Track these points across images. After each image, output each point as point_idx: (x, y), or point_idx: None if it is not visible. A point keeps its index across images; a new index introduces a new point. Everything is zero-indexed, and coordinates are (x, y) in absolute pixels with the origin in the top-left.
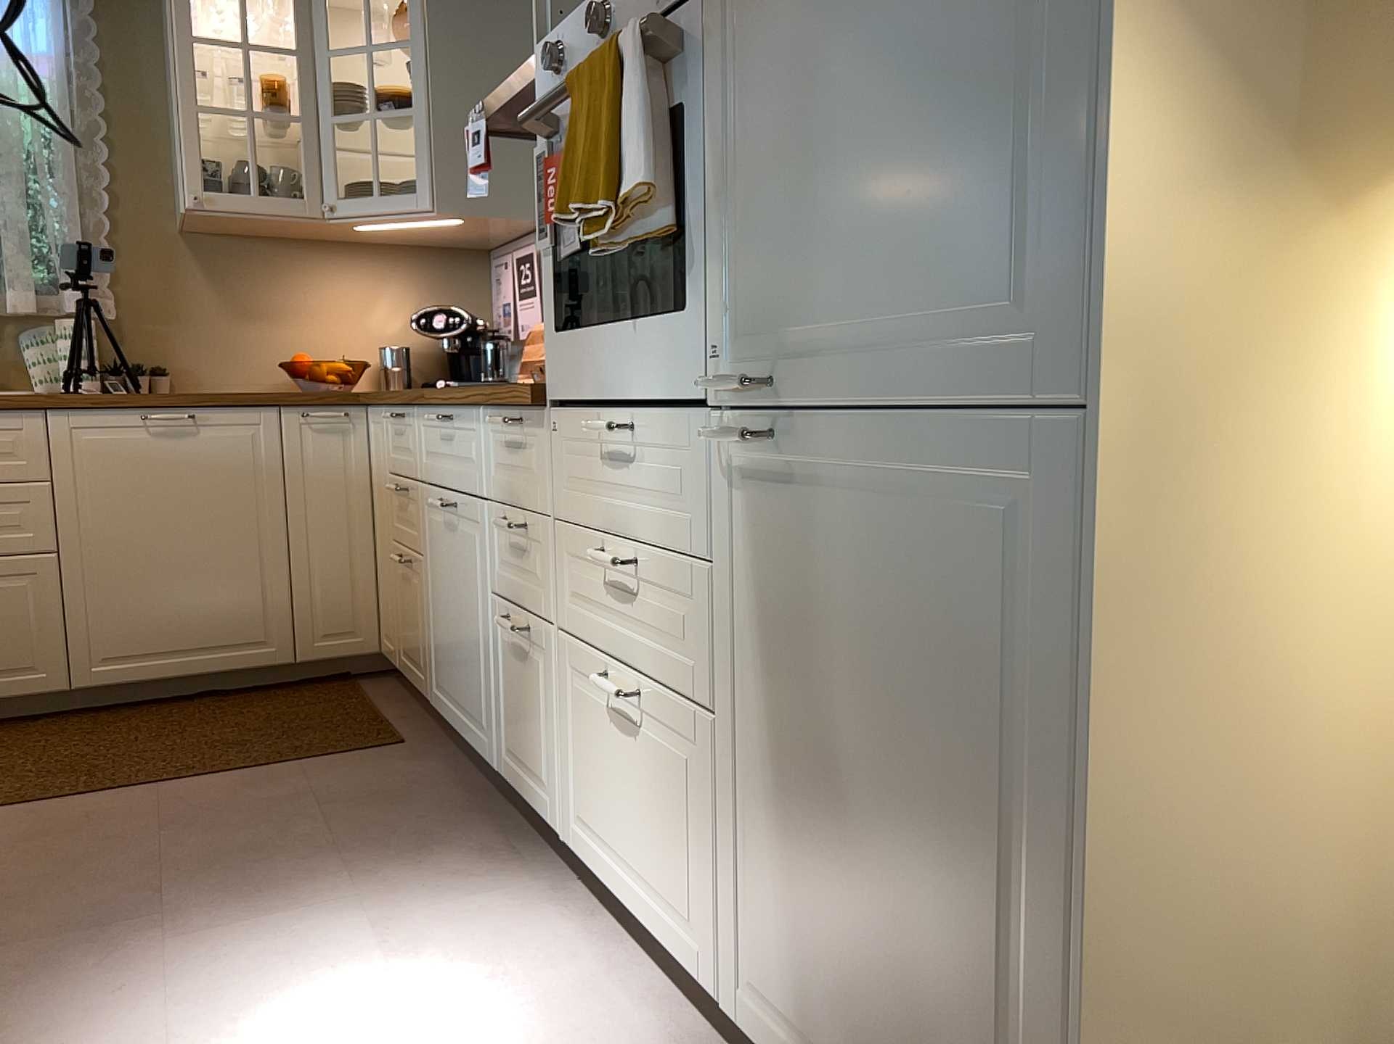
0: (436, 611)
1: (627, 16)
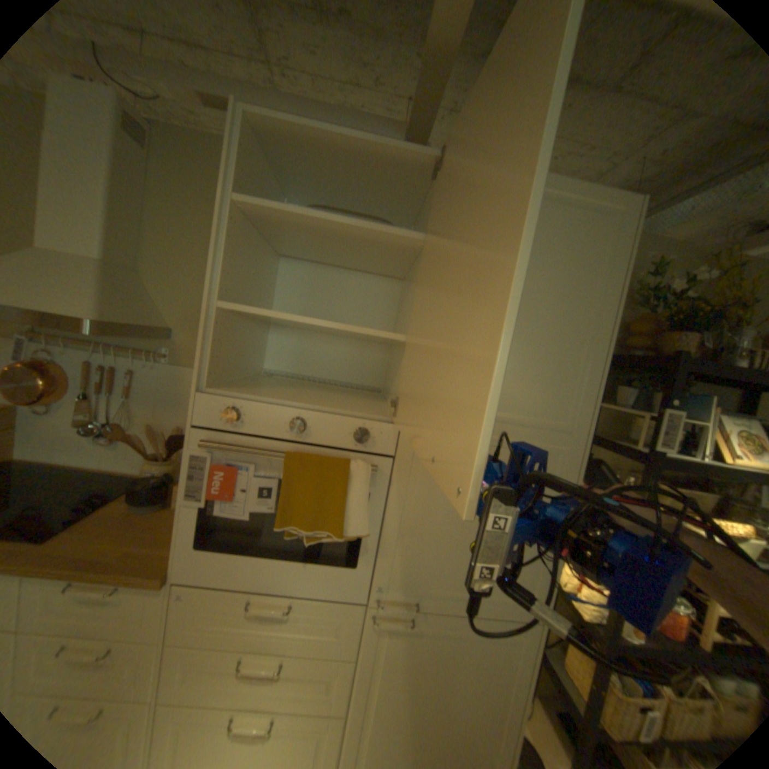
0: None
1: (316, 433)
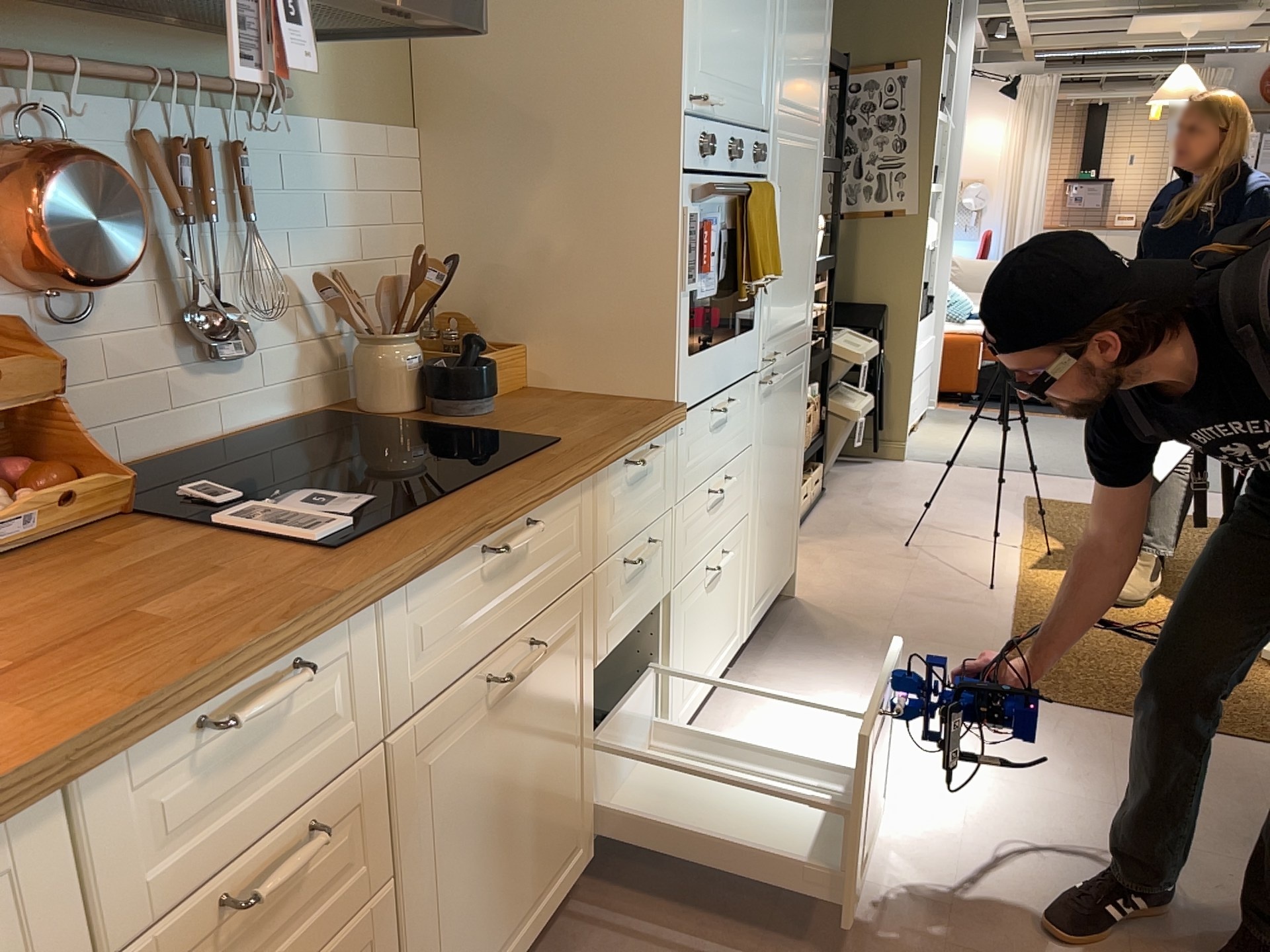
0: (451, 892)
1: (739, 162)
